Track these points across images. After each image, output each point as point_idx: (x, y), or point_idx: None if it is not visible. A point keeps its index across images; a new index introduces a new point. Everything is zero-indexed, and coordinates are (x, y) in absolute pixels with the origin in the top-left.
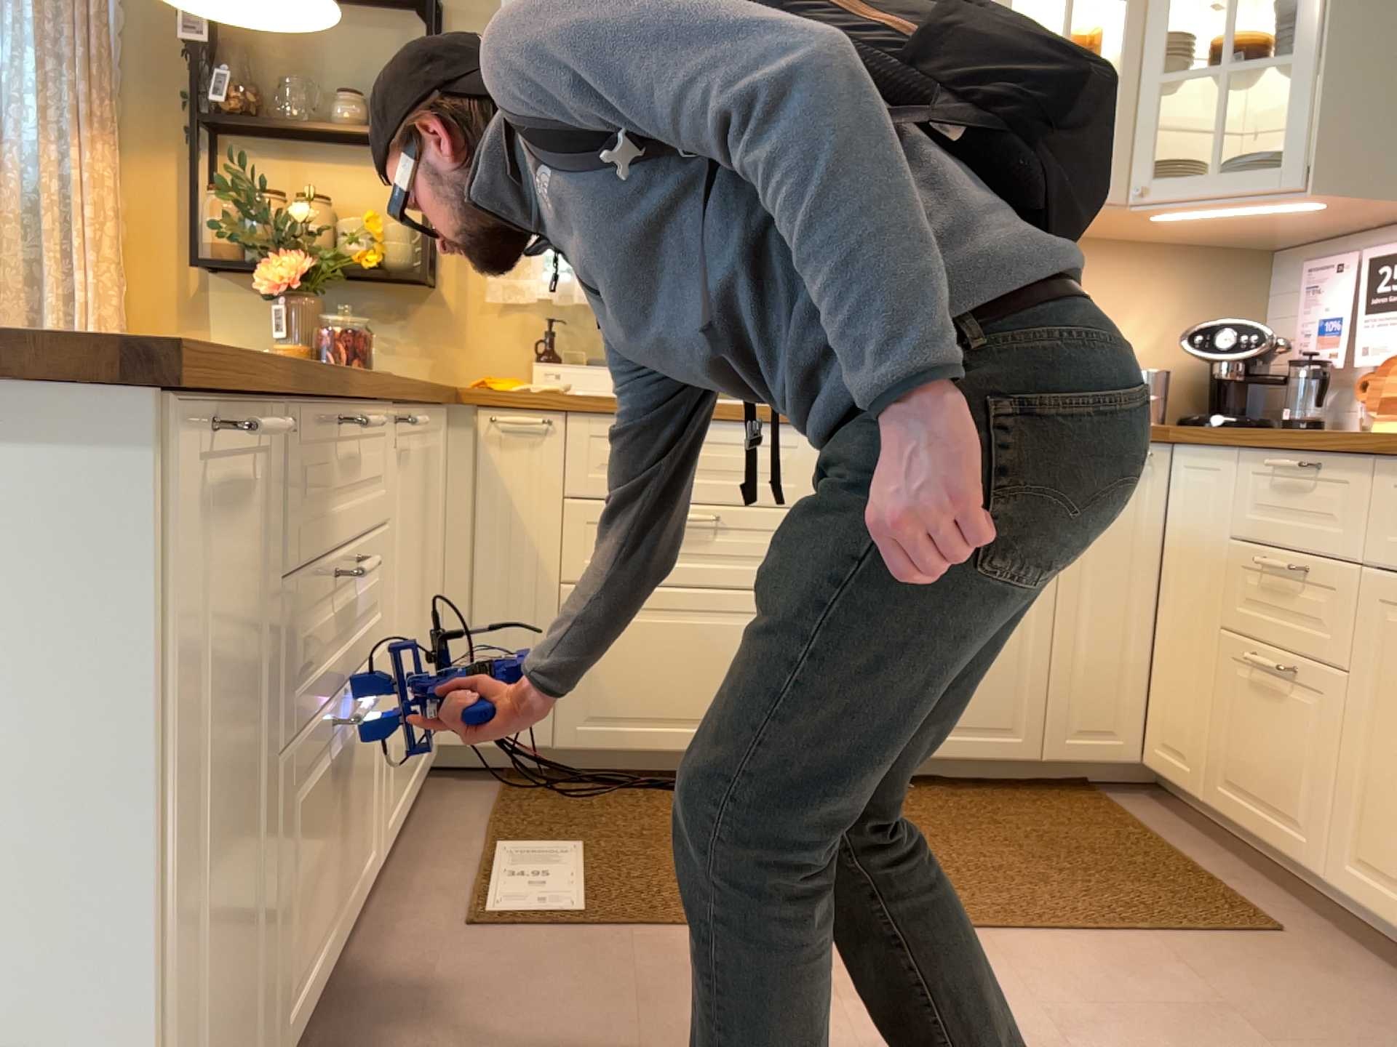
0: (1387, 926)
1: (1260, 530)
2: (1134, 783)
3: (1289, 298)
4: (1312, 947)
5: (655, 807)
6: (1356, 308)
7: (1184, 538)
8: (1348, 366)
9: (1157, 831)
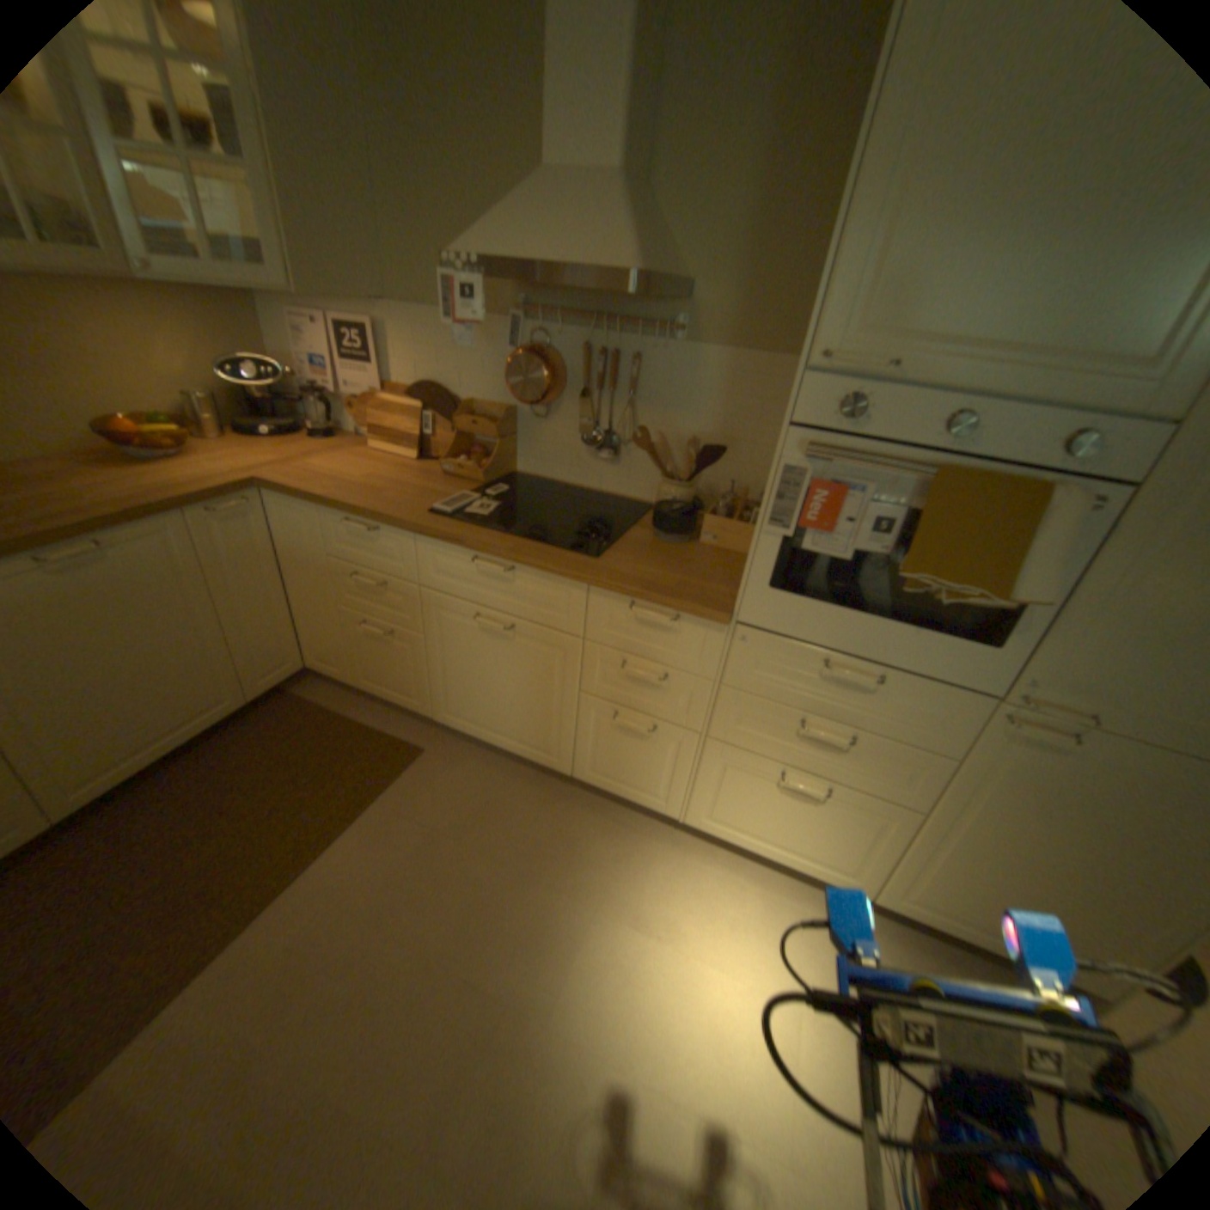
0: (464, 734)
1: (345, 556)
2: (298, 671)
3: (274, 328)
4: (435, 751)
5: None
6: (327, 350)
7: (288, 550)
8: (331, 388)
9: (331, 709)
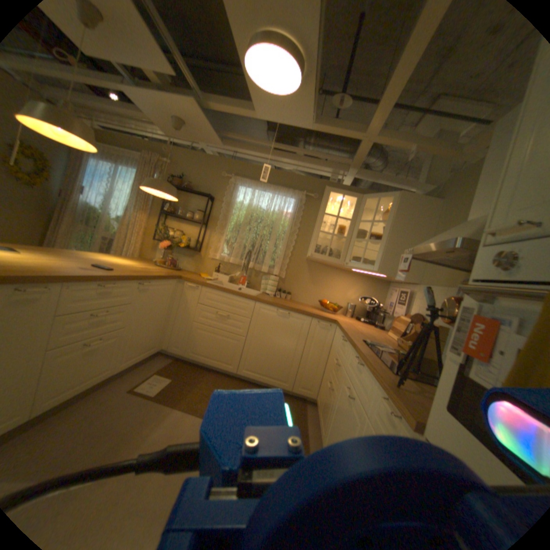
0: None
1: (338, 352)
2: (317, 405)
3: (390, 295)
4: None
5: (197, 377)
6: (399, 302)
7: (332, 348)
8: (394, 316)
9: (308, 419)
